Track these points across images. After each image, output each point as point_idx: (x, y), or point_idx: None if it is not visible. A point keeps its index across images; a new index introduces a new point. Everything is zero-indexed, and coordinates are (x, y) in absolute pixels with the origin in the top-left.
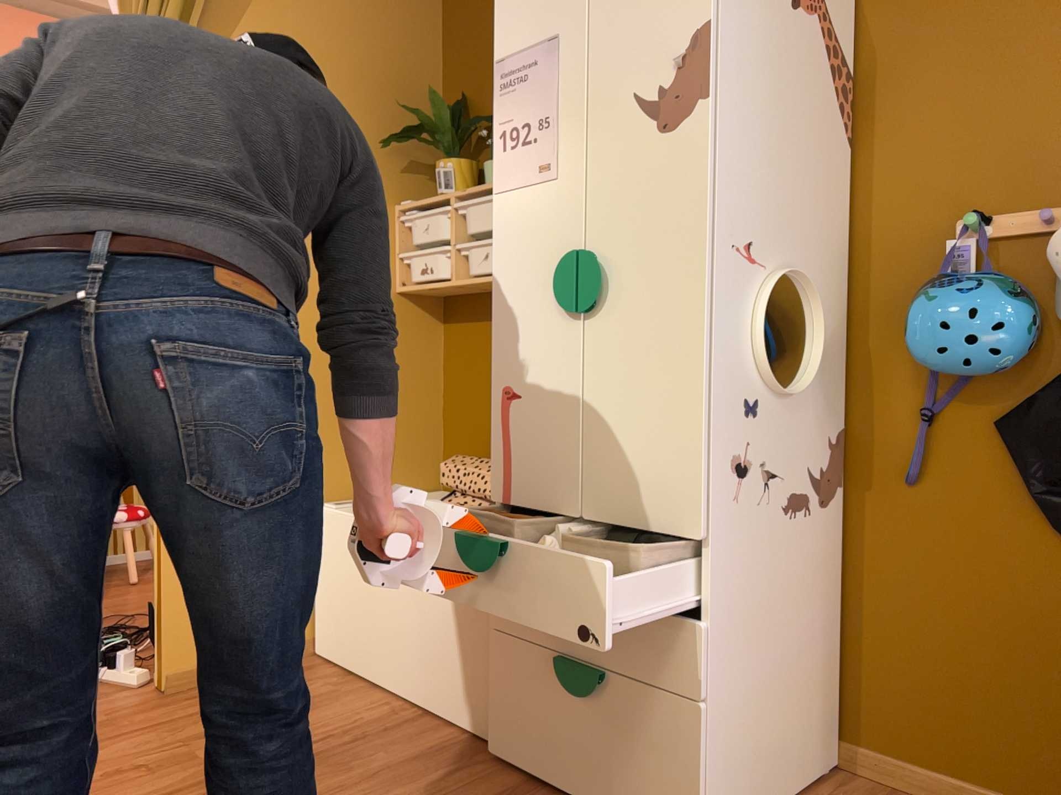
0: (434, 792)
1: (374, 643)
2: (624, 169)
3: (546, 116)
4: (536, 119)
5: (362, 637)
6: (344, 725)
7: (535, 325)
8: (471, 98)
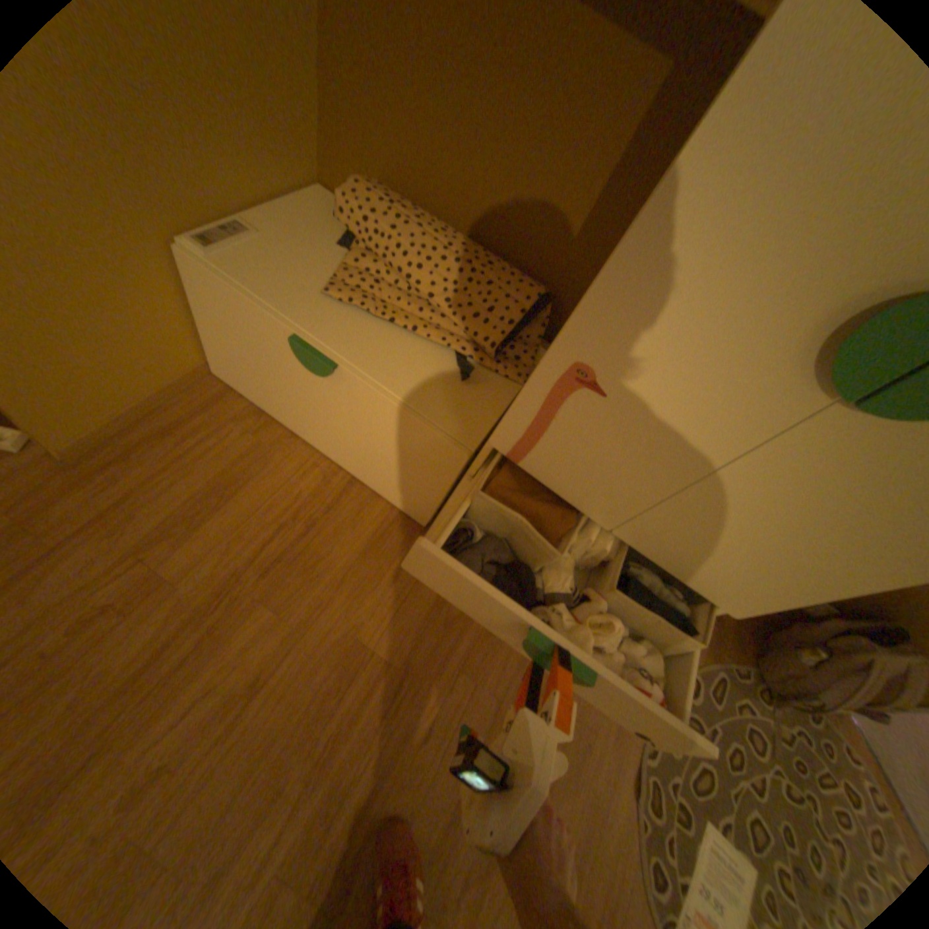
0: (395, 594)
1: (293, 412)
2: None
3: None
4: None
5: (276, 399)
6: (290, 504)
7: (725, 332)
8: None
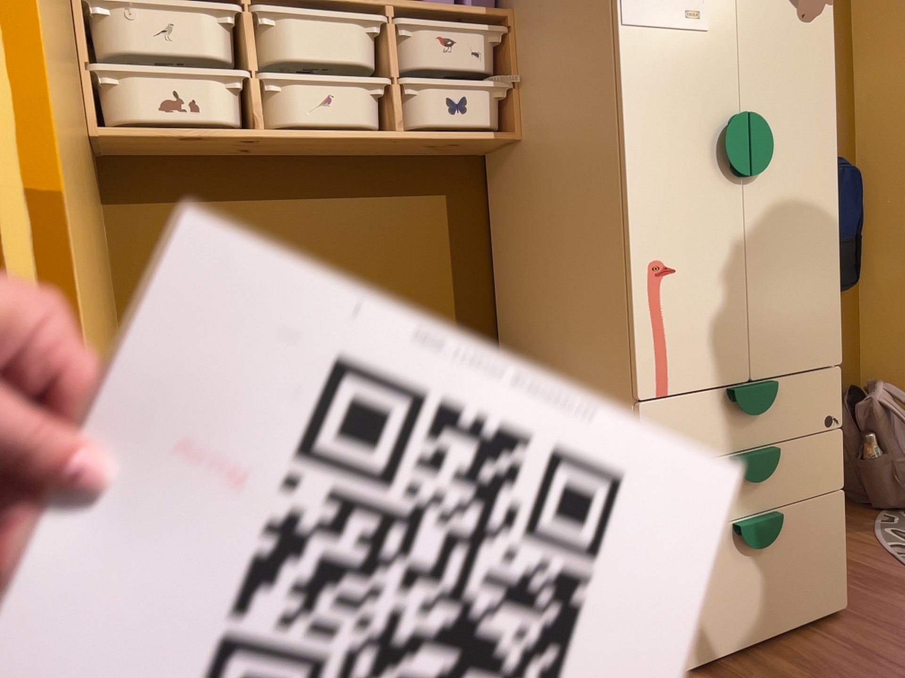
0: None
1: None
2: (772, 43)
3: None
4: None
5: None
6: None
7: (690, 189)
8: None
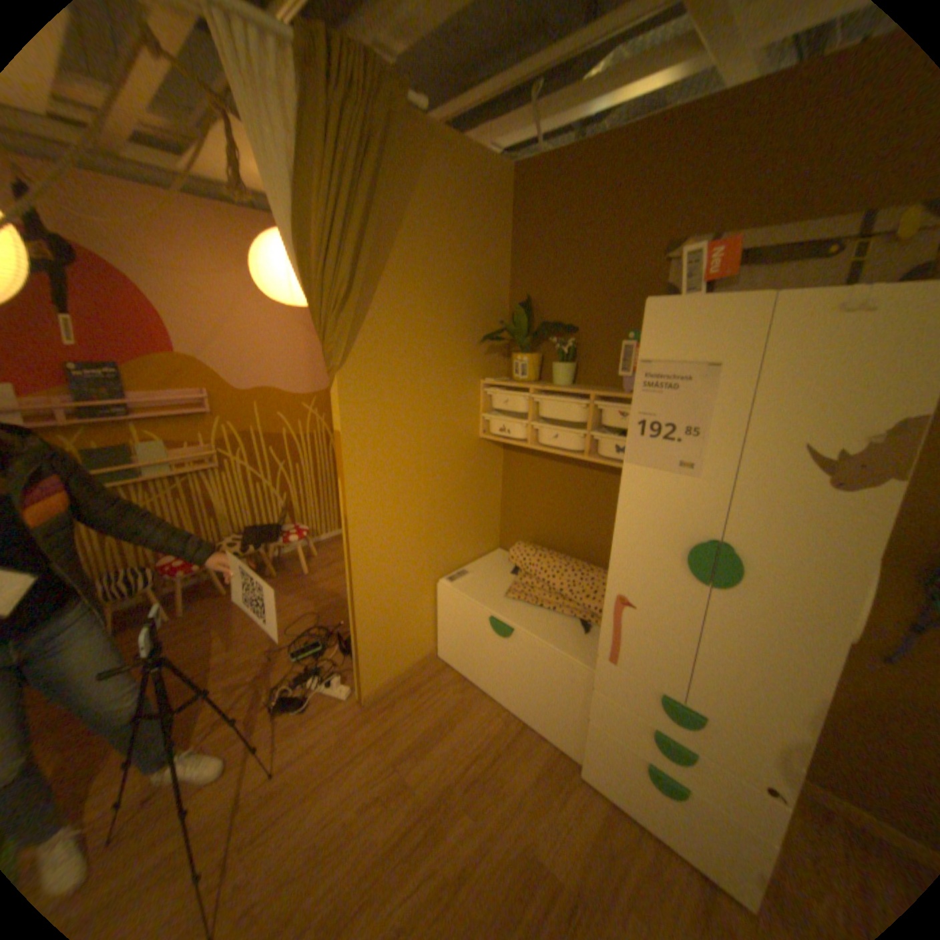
0: (563, 822)
1: (485, 673)
2: (781, 499)
3: (696, 427)
4: (683, 425)
5: (475, 666)
6: (483, 741)
7: (658, 570)
8: (534, 299)
